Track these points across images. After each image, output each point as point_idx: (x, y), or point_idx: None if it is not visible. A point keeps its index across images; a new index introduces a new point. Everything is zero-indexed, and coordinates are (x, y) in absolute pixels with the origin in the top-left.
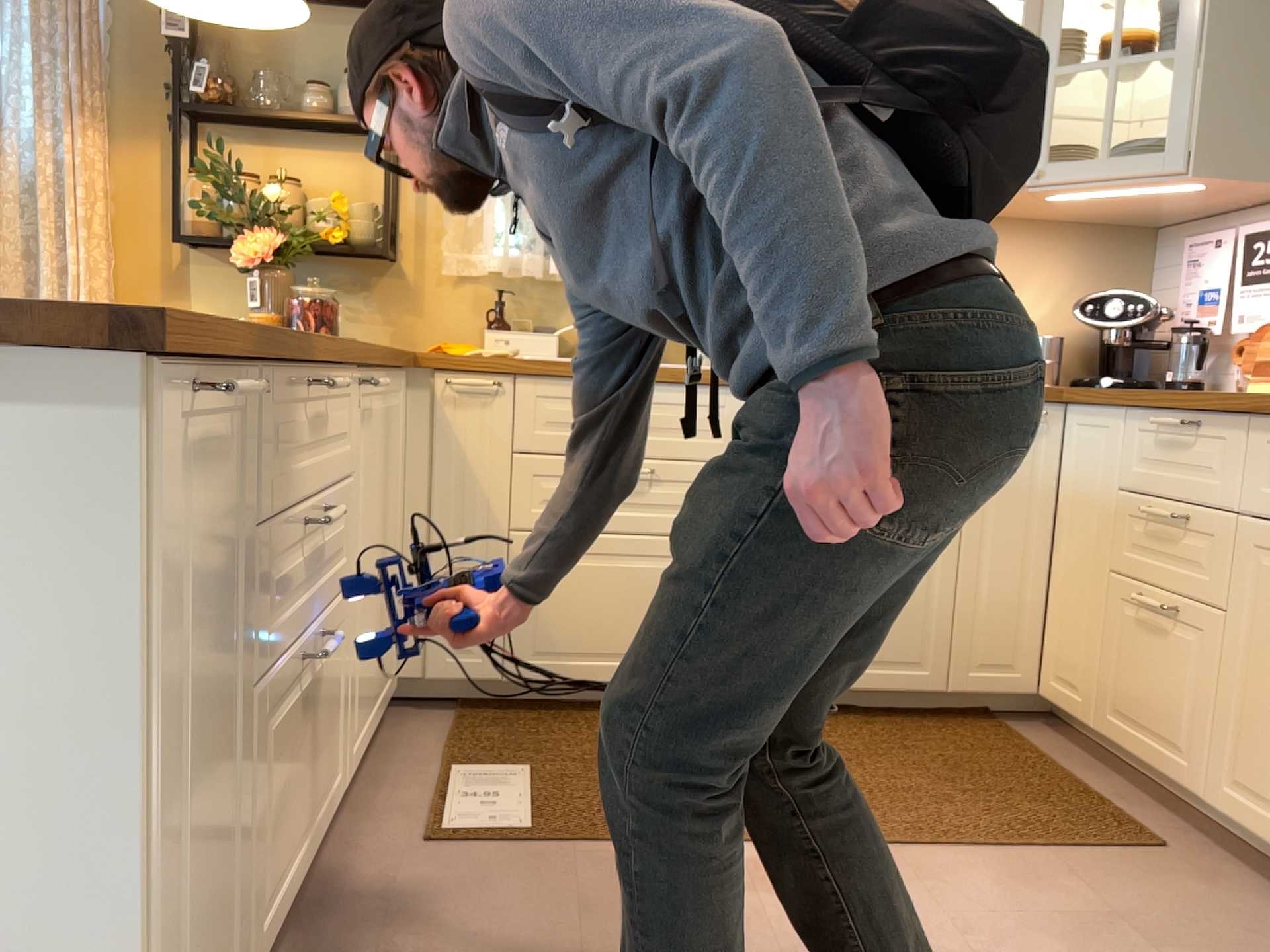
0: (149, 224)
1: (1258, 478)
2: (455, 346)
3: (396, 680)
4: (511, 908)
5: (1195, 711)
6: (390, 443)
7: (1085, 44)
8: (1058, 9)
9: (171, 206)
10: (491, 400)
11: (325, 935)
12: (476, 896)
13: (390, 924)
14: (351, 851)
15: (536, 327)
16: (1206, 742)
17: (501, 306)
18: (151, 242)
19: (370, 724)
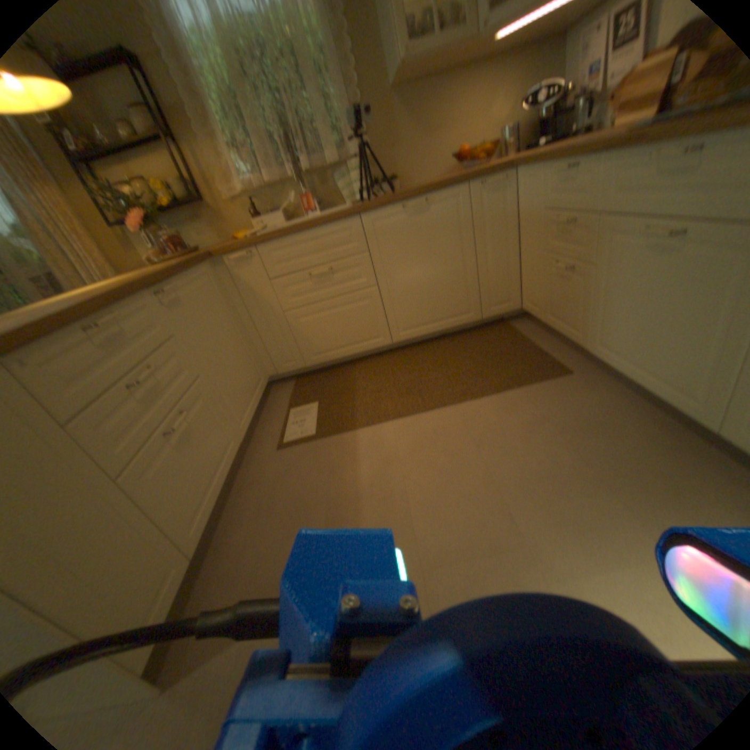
0: (94, 220)
1: (607, 187)
2: (236, 233)
3: (266, 377)
4: (305, 472)
5: (582, 310)
6: (208, 297)
7: None
8: None
9: (96, 208)
10: (248, 259)
11: (239, 501)
12: (293, 469)
13: (262, 490)
14: (251, 459)
15: (269, 209)
16: (587, 324)
17: (250, 204)
18: (99, 228)
19: (251, 406)
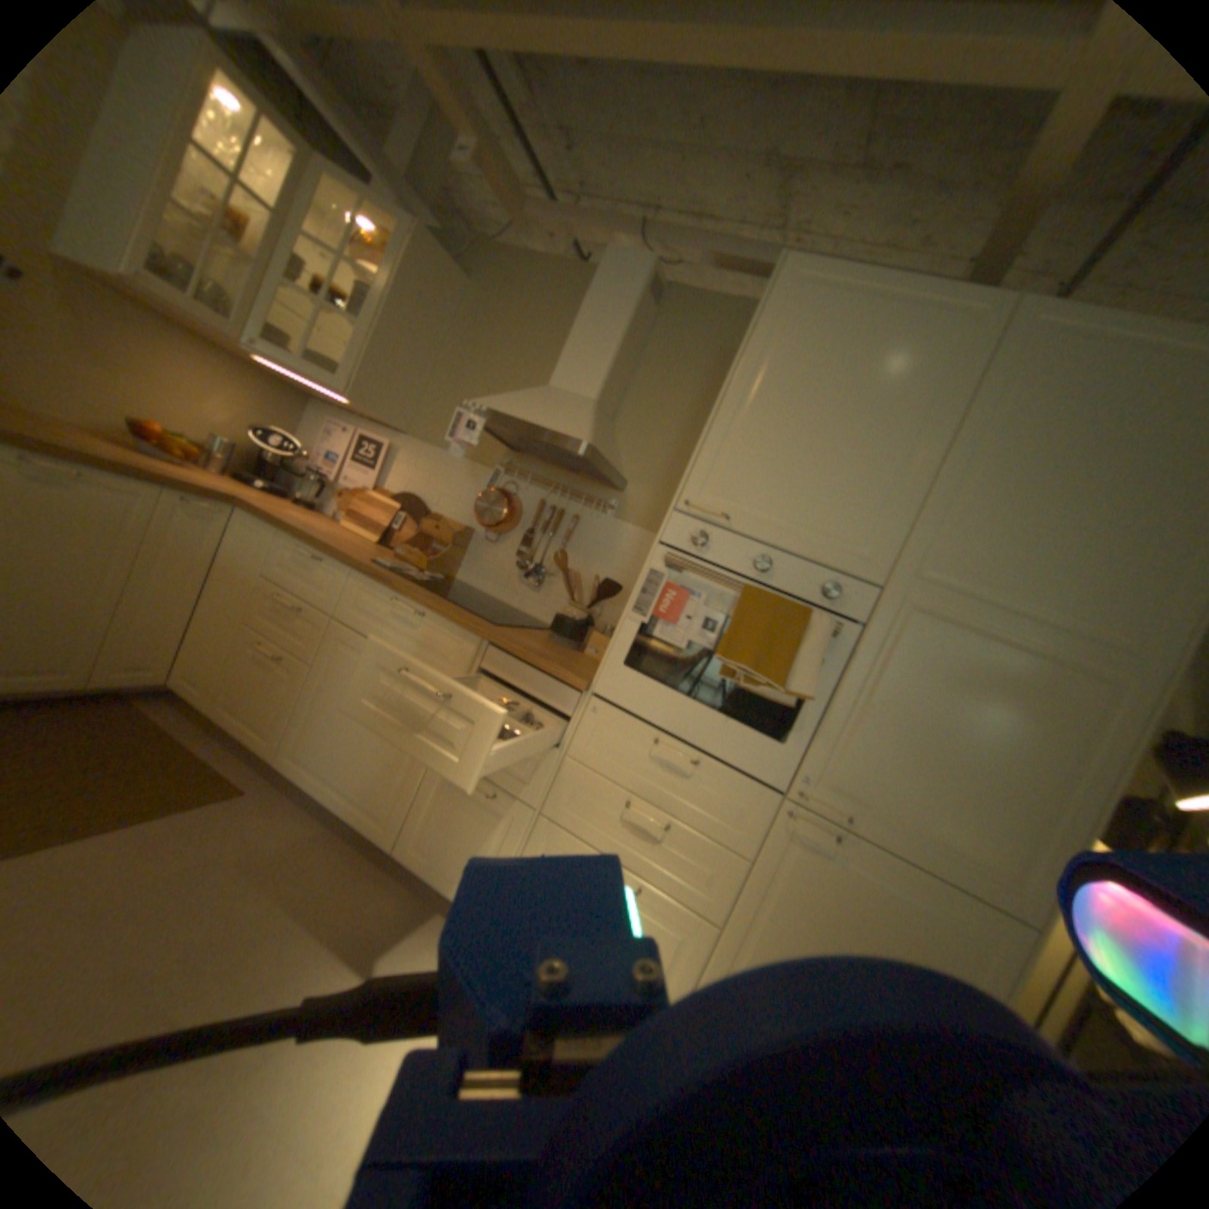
0: None
1: (343, 603)
2: None
3: None
4: None
5: (276, 717)
6: None
7: (294, 260)
8: (282, 224)
9: None
10: None
11: None
12: None
13: None
14: None
15: None
16: (278, 735)
17: None
18: None
19: None
